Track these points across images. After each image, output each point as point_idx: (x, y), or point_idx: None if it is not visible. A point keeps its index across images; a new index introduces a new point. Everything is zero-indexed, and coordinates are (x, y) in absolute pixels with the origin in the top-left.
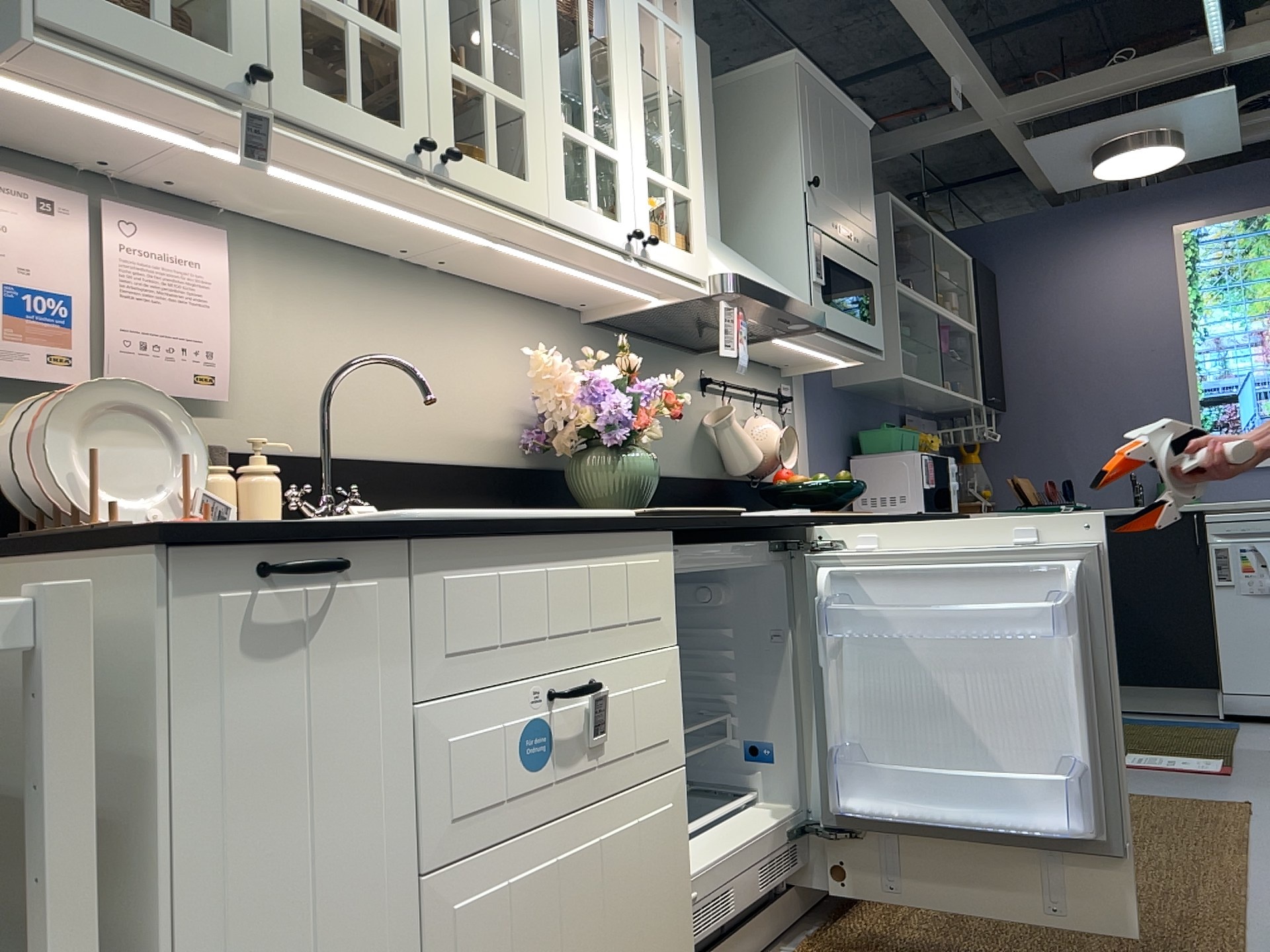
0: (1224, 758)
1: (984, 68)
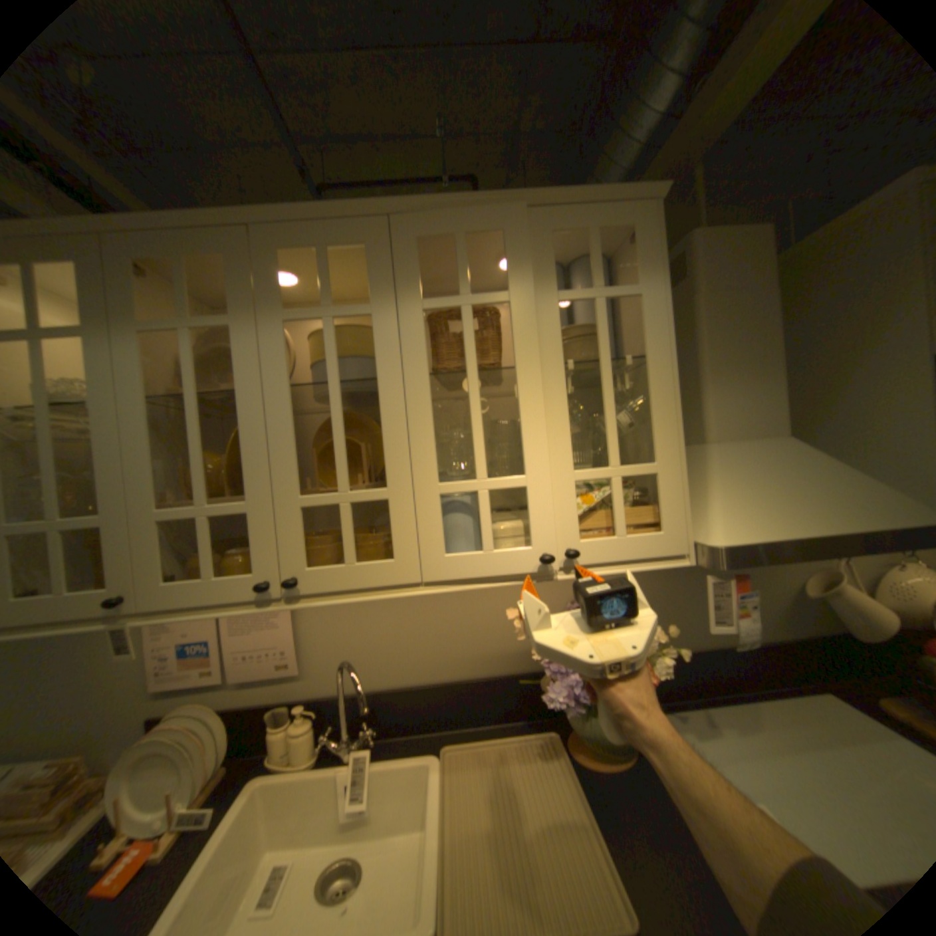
0: None
1: None
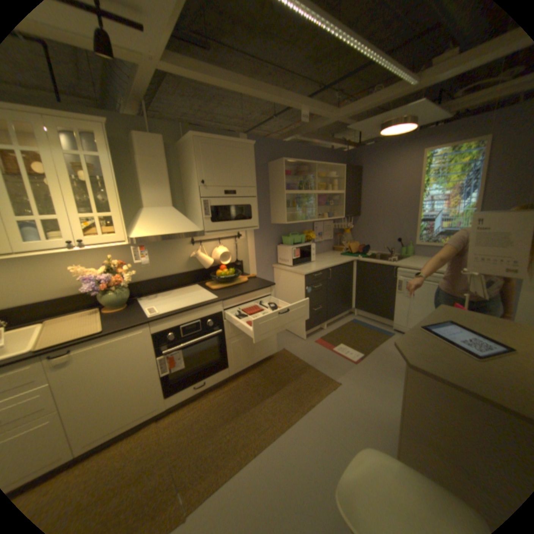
0: (365, 355)
1: (317, 102)
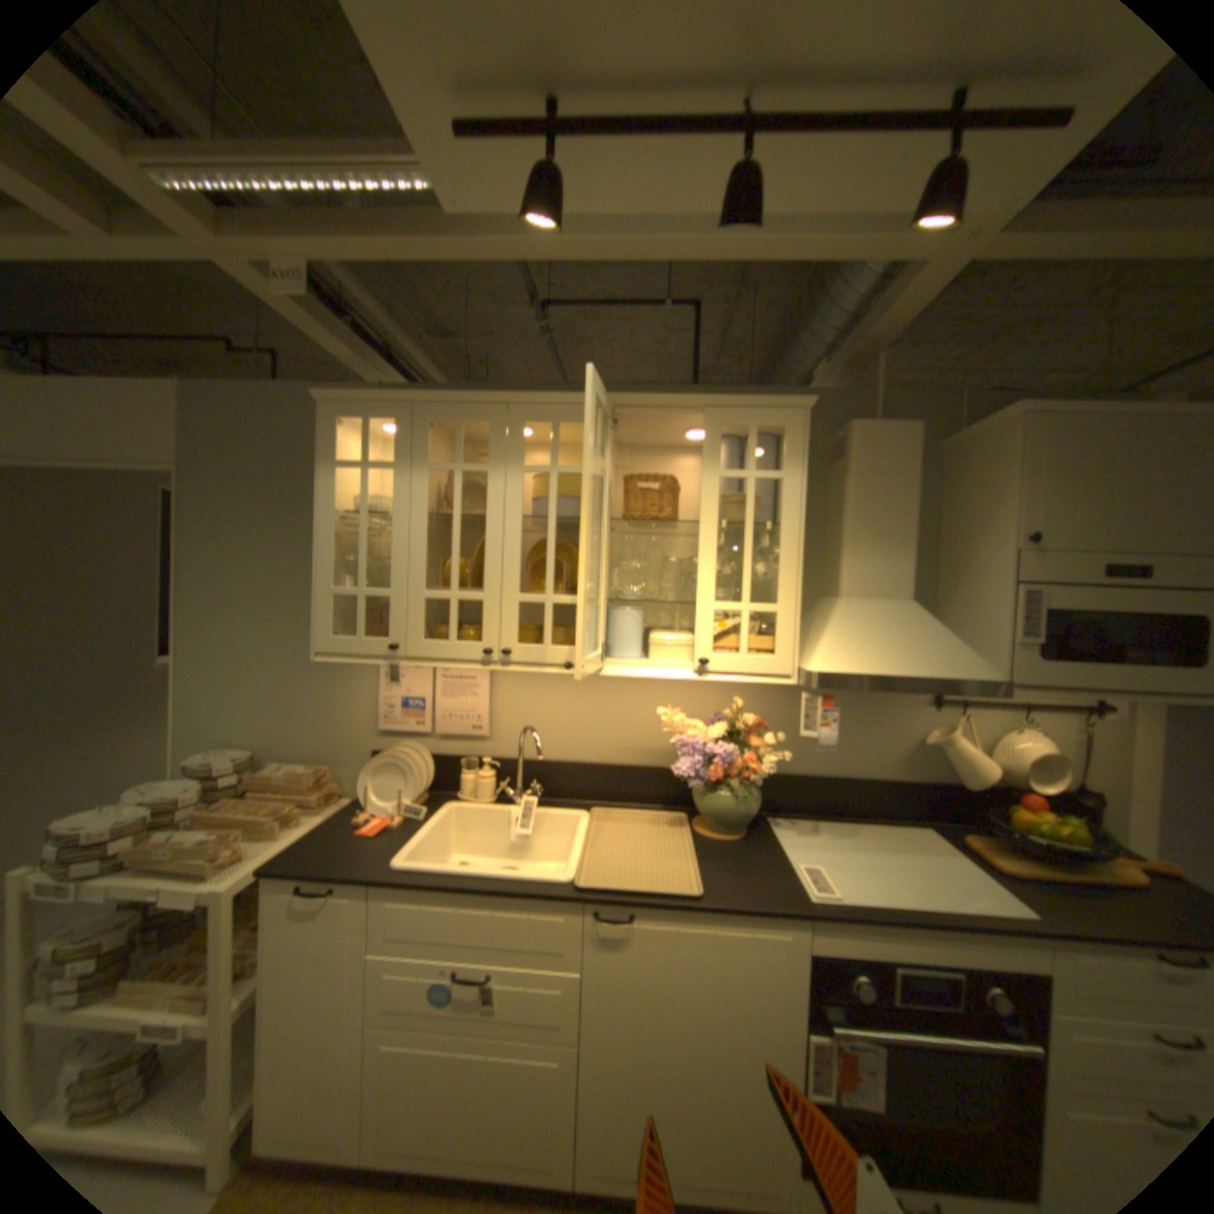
0: None
1: None
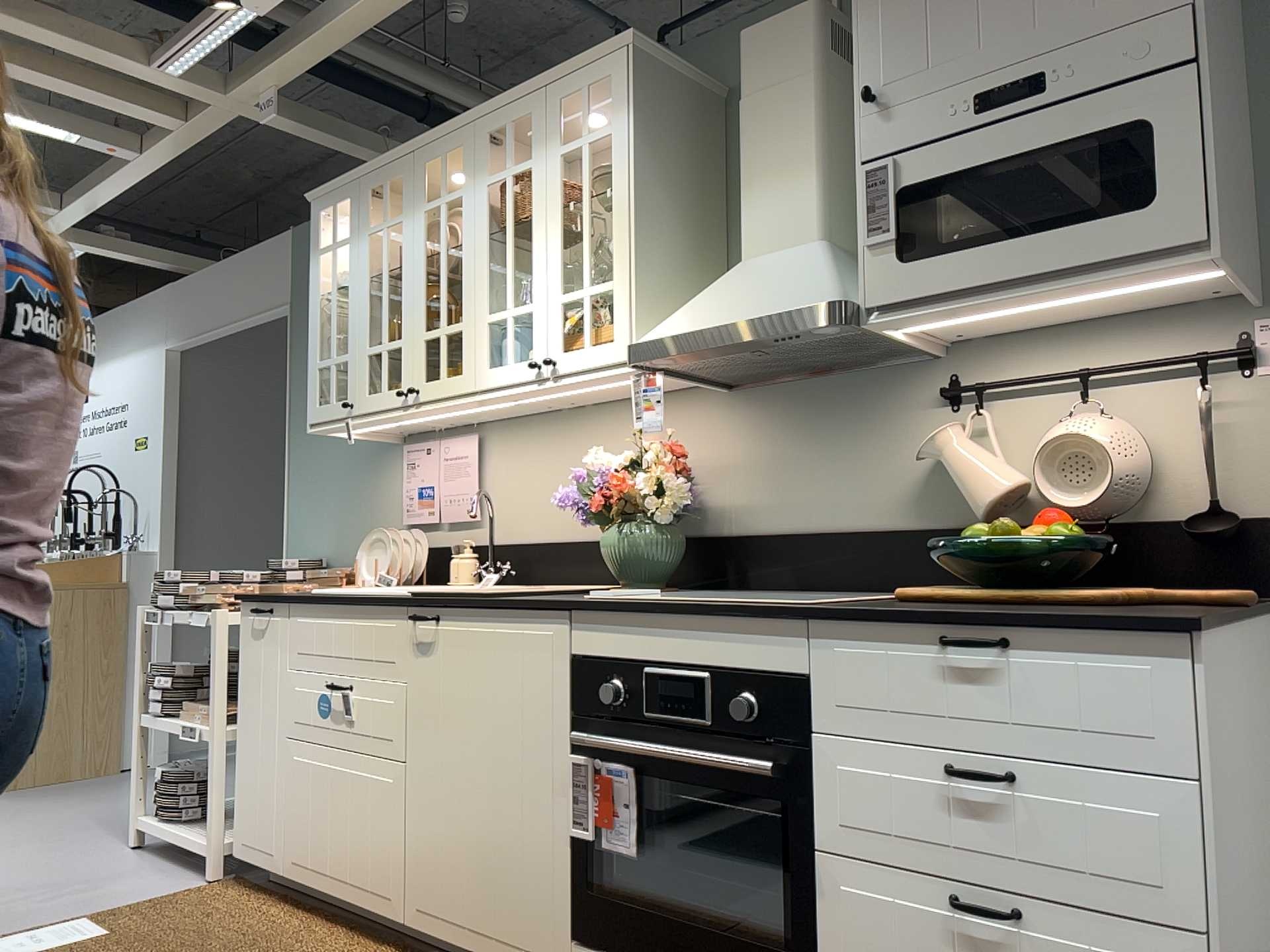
0: None
1: None
